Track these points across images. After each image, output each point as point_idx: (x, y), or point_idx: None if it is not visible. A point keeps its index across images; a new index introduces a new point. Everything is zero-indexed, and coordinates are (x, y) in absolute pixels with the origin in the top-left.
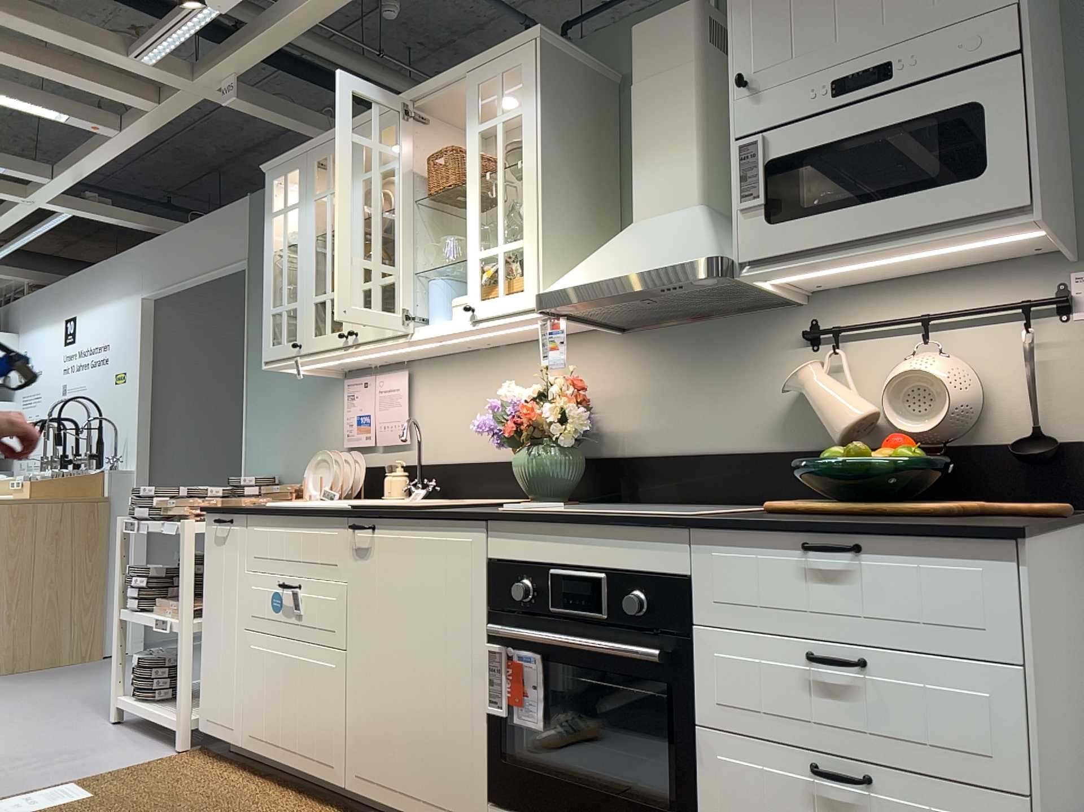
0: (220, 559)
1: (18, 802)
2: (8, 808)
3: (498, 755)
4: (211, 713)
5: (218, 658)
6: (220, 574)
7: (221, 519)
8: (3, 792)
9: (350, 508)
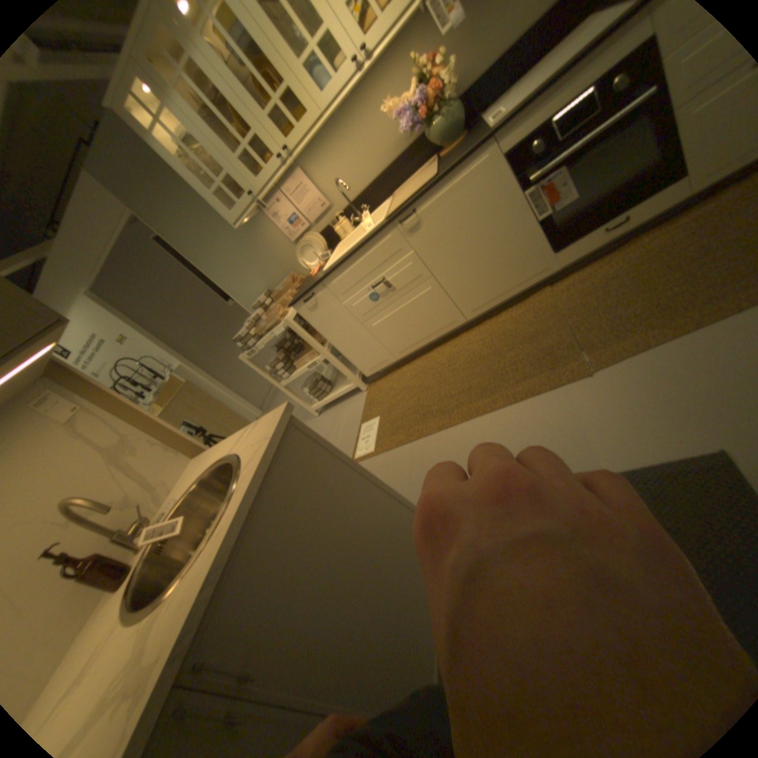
0: (322, 313)
1: (362, 440)
2: (365, 443)
3: (552, 230)
4: (370, 365)
5: (356, 346)
6: (327, 318)
7: (306, 298)
8: (348, 446)
9: (385, 218)
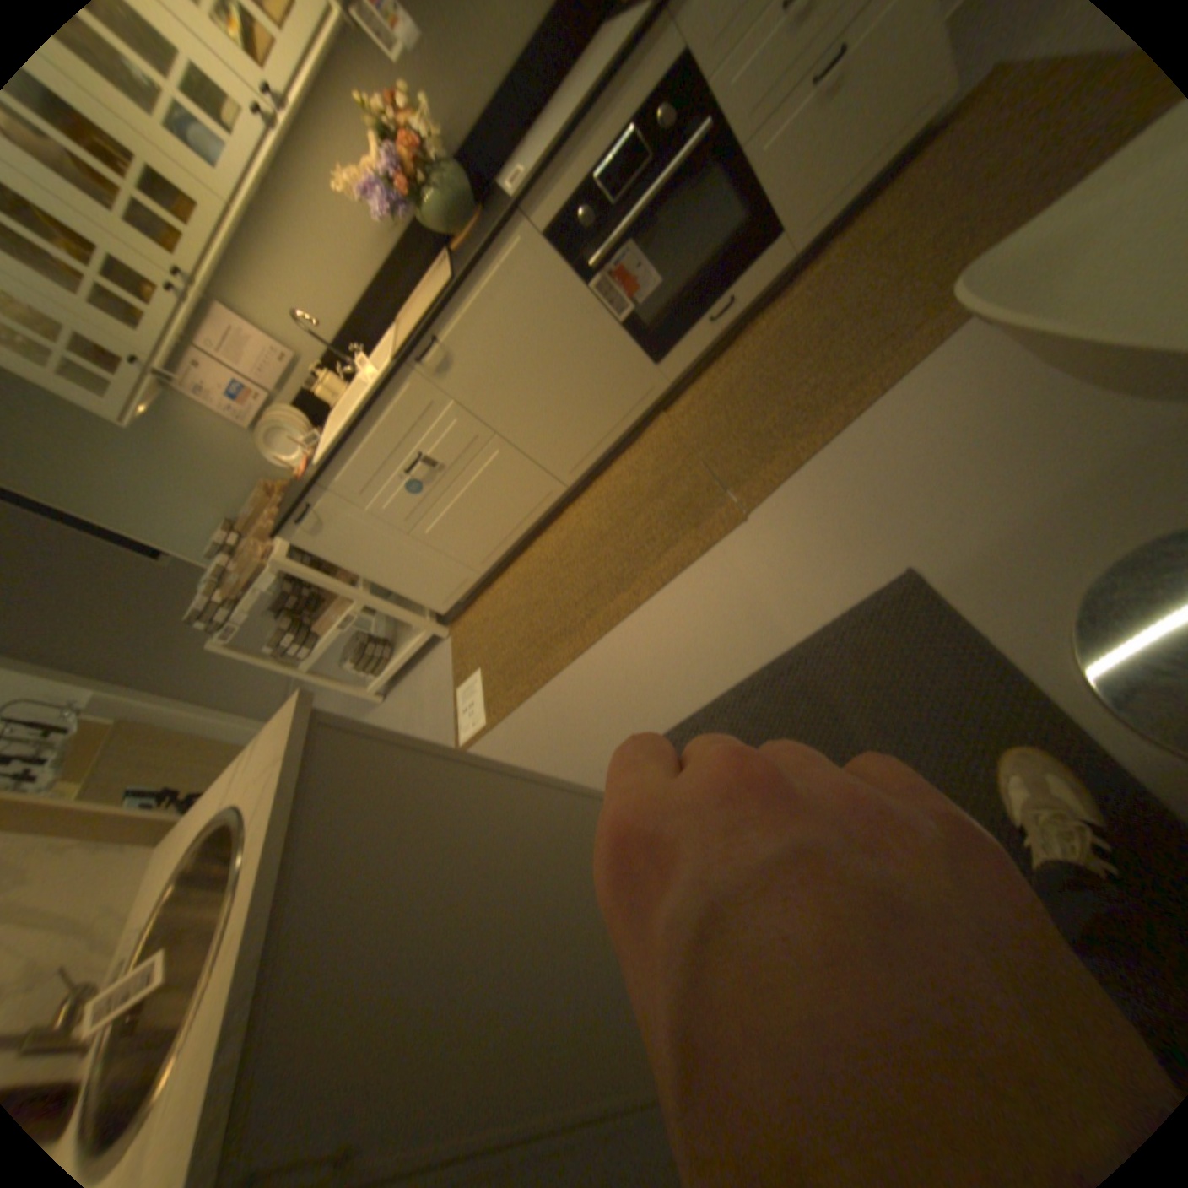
0: (337, 536)
1: (465, 716)
2: (470, 718)
3: (644, 334)
4: (444, 597)
5: (411, 573)
6: (348, 542)
7: (300, 518)
8: (446, 734)
9: (394, 362)
